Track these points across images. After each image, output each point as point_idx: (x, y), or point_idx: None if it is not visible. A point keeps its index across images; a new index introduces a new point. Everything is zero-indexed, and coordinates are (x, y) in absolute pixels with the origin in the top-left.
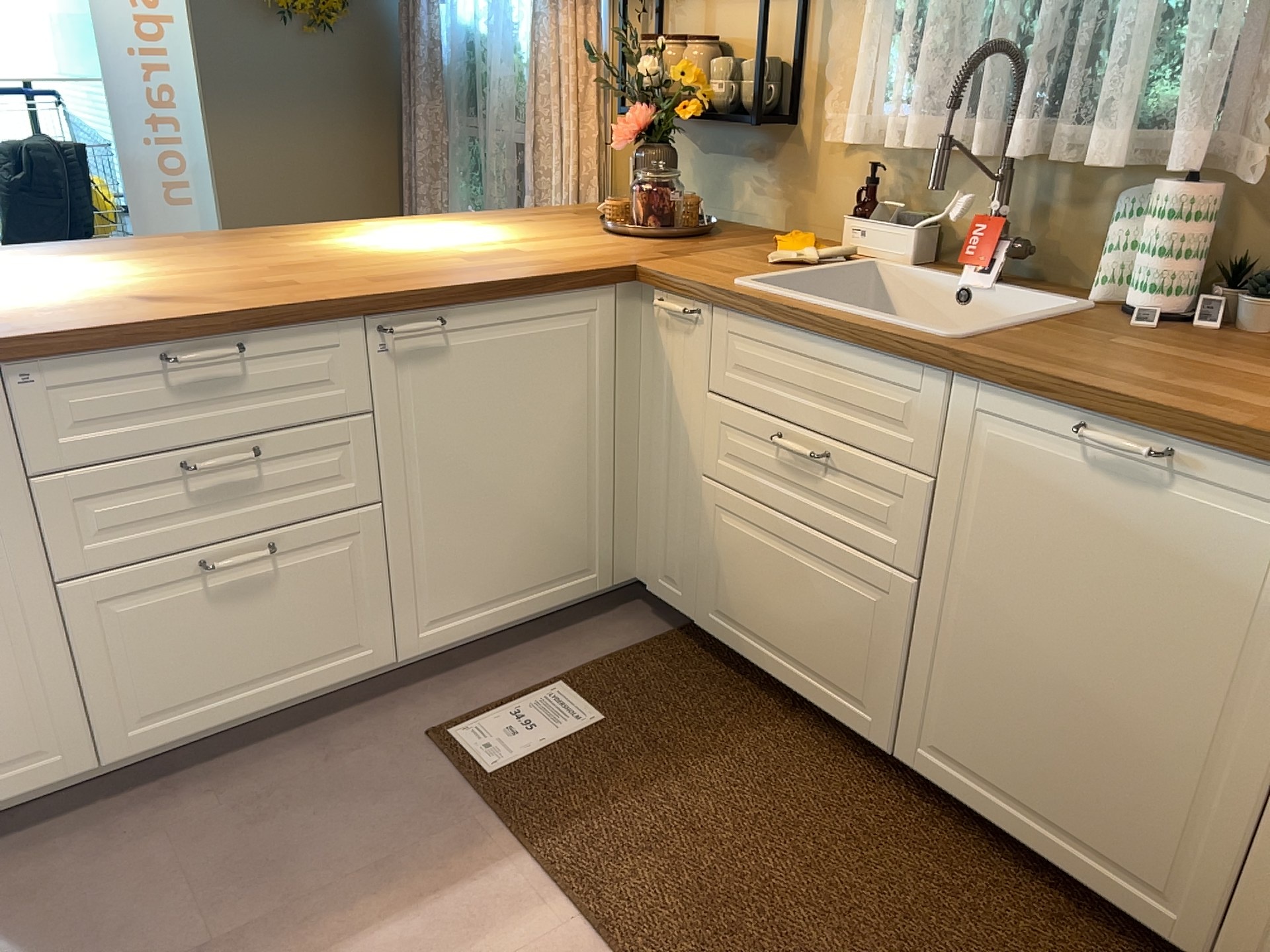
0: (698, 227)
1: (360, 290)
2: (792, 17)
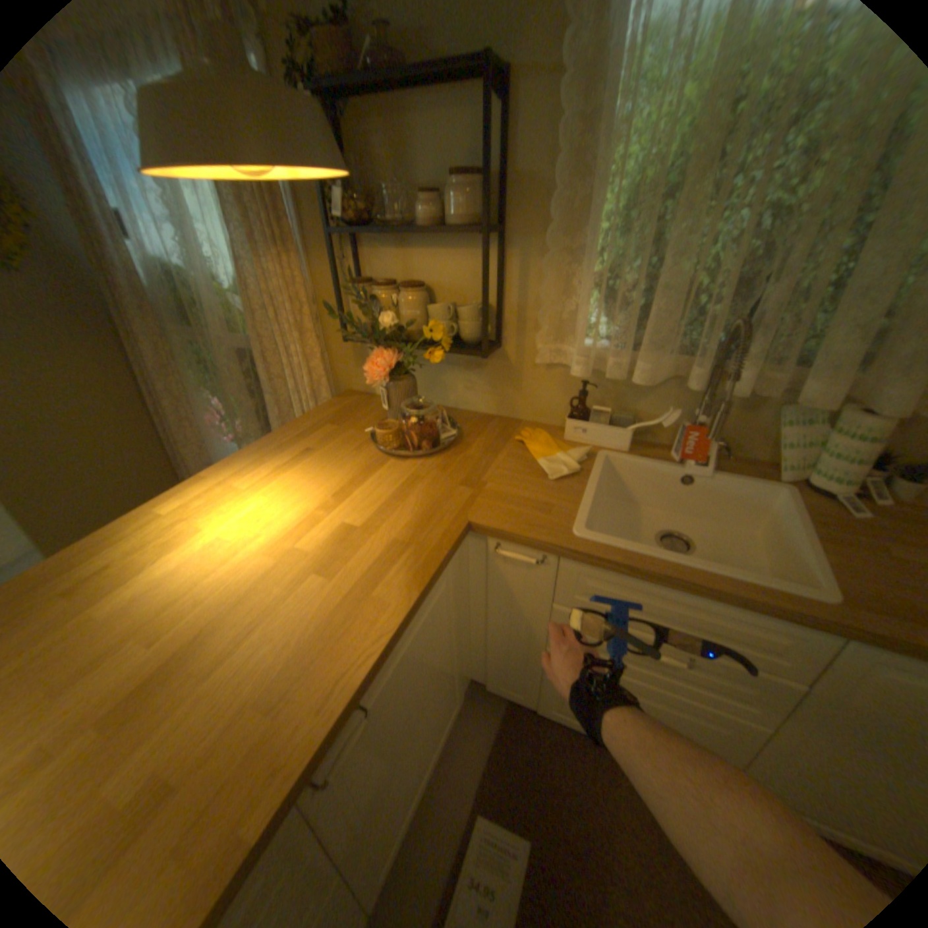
0: (456, 436)
1: (271, 765)
2: (491, 266)
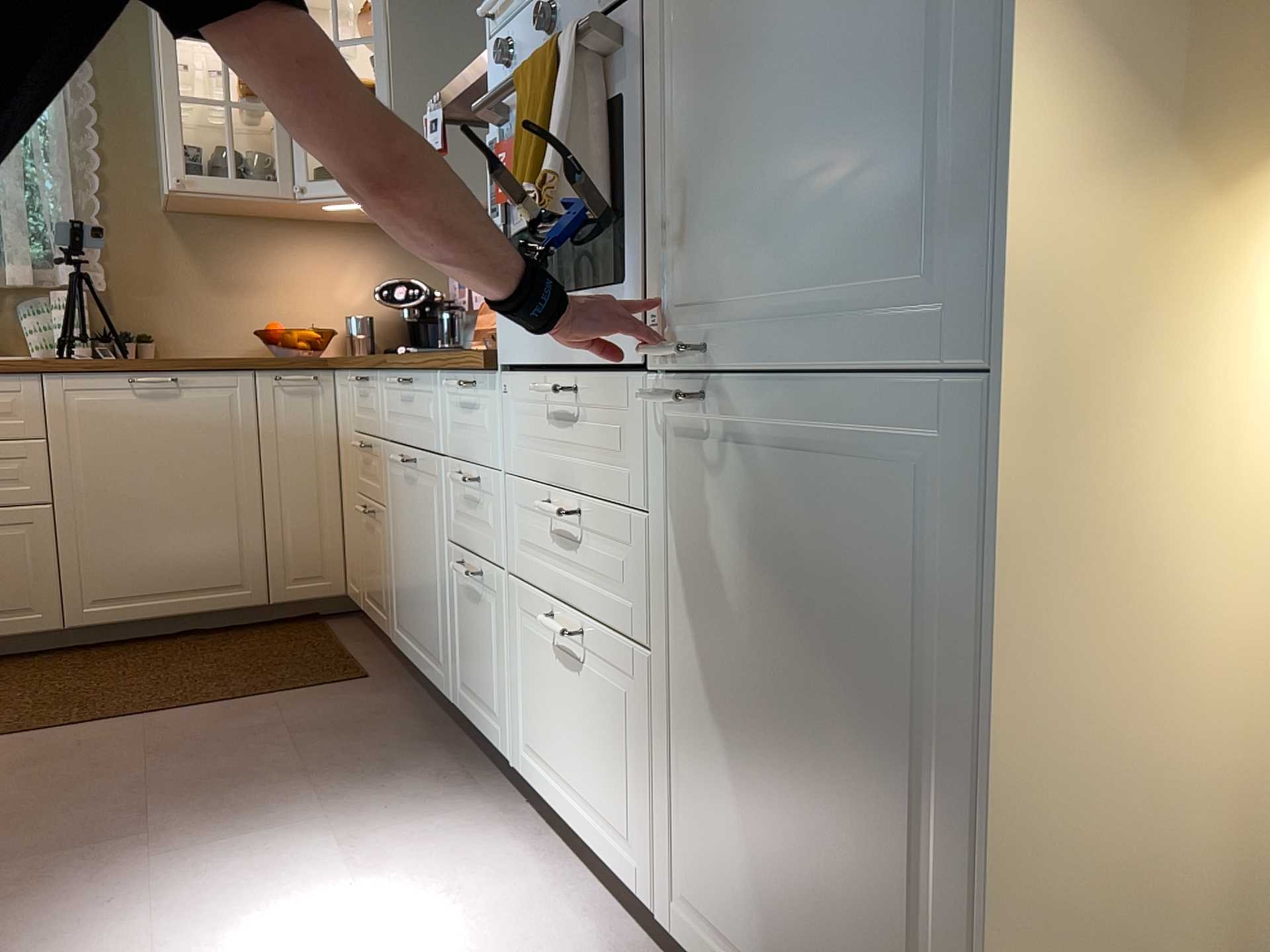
0: None
1: None
2: None
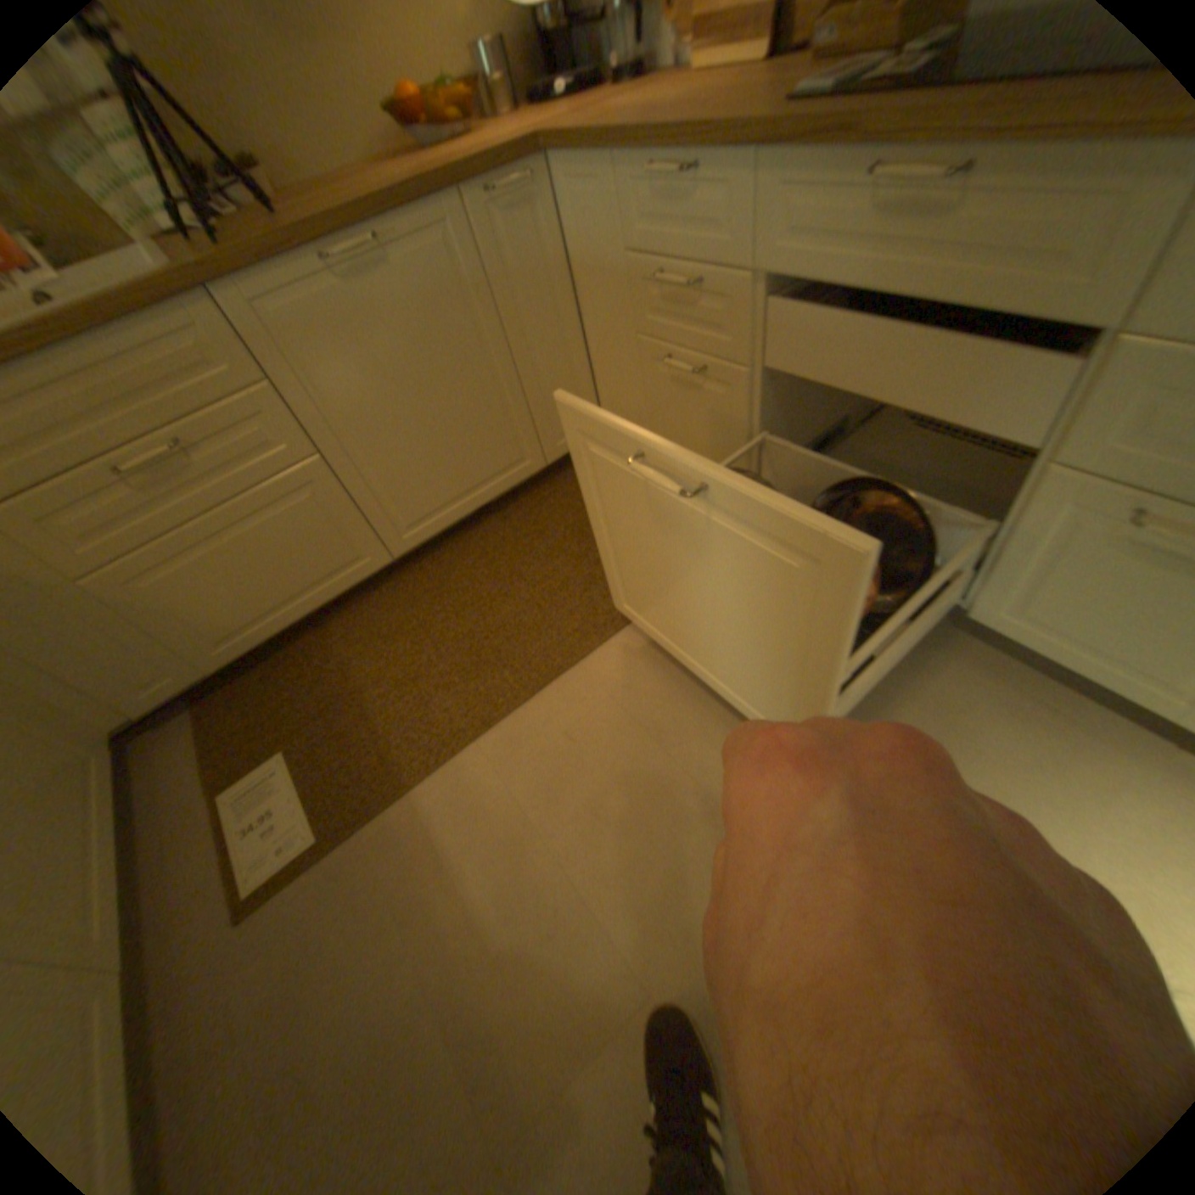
0: None
1: None
2: None
